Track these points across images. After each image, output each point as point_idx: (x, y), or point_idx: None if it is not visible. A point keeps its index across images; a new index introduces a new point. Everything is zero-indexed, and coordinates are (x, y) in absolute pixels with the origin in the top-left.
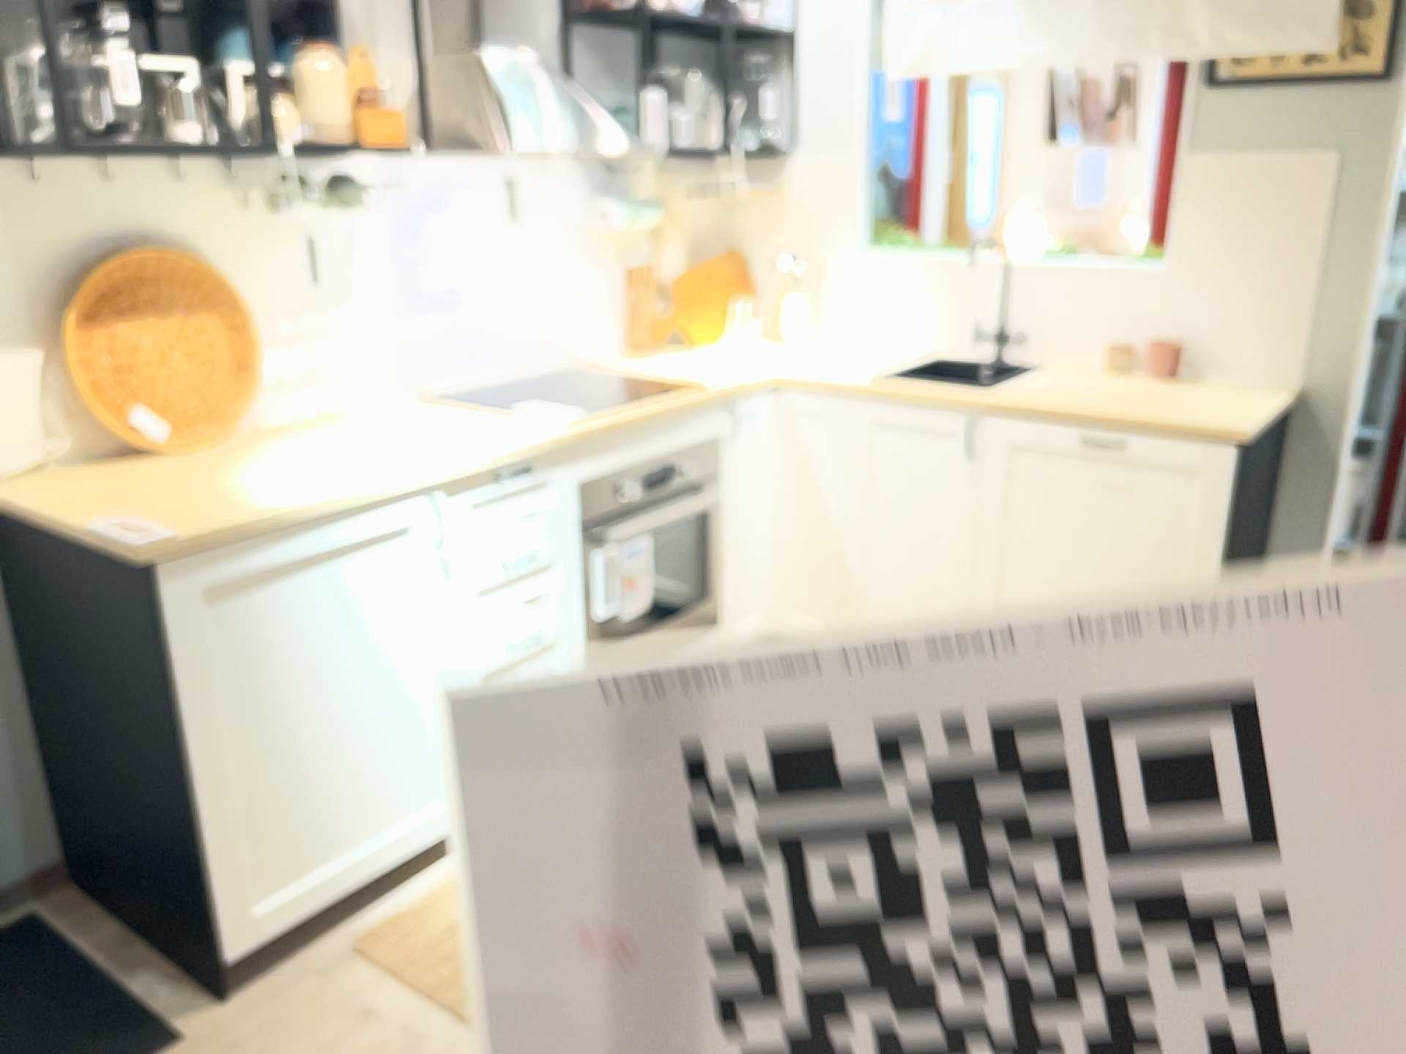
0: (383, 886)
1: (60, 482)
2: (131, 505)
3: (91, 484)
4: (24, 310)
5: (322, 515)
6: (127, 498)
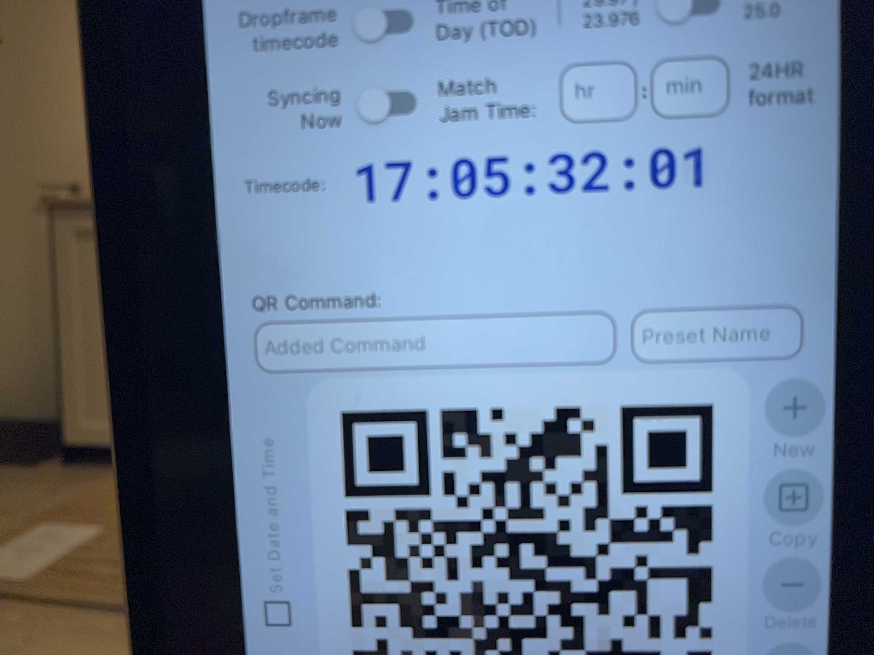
0: None
1: None
2: None
3: None
4: None
5: None
6: None
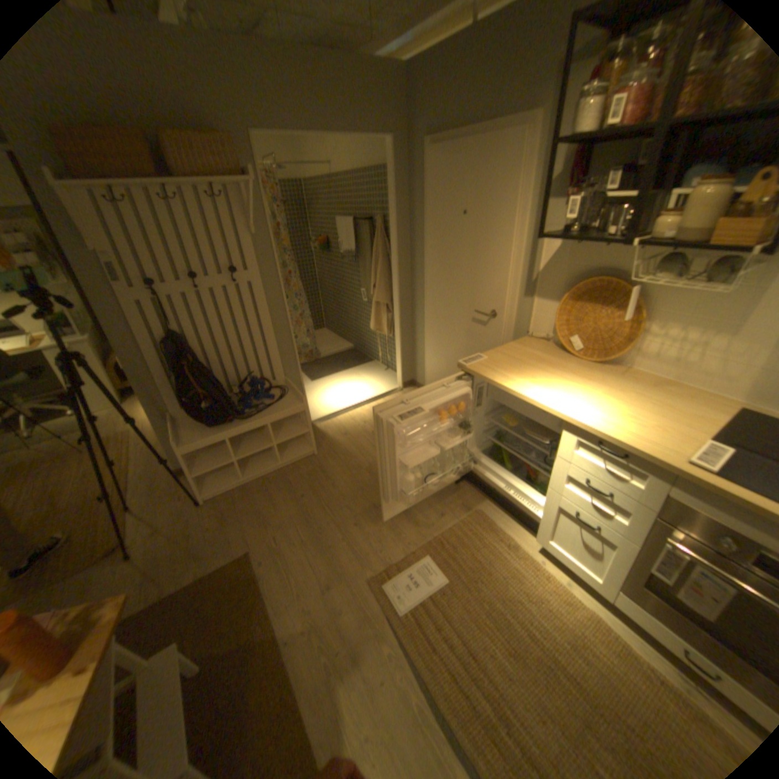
0: (510, 520)
1: (536, 344)
2: (506, 357)
3: (534, 349)
4: (565, 288)
5: (509, 393)
6: (514, 356)
